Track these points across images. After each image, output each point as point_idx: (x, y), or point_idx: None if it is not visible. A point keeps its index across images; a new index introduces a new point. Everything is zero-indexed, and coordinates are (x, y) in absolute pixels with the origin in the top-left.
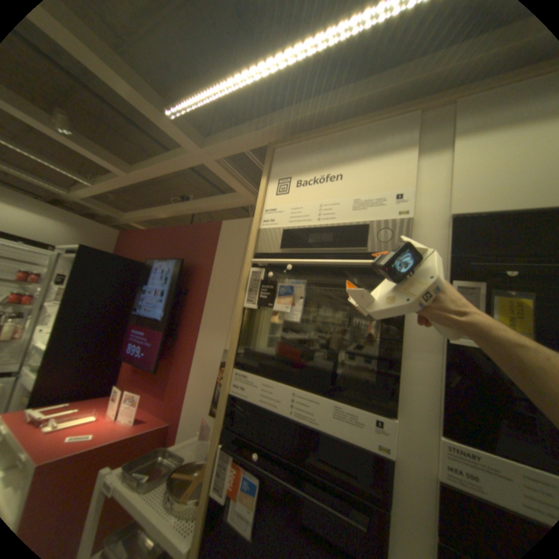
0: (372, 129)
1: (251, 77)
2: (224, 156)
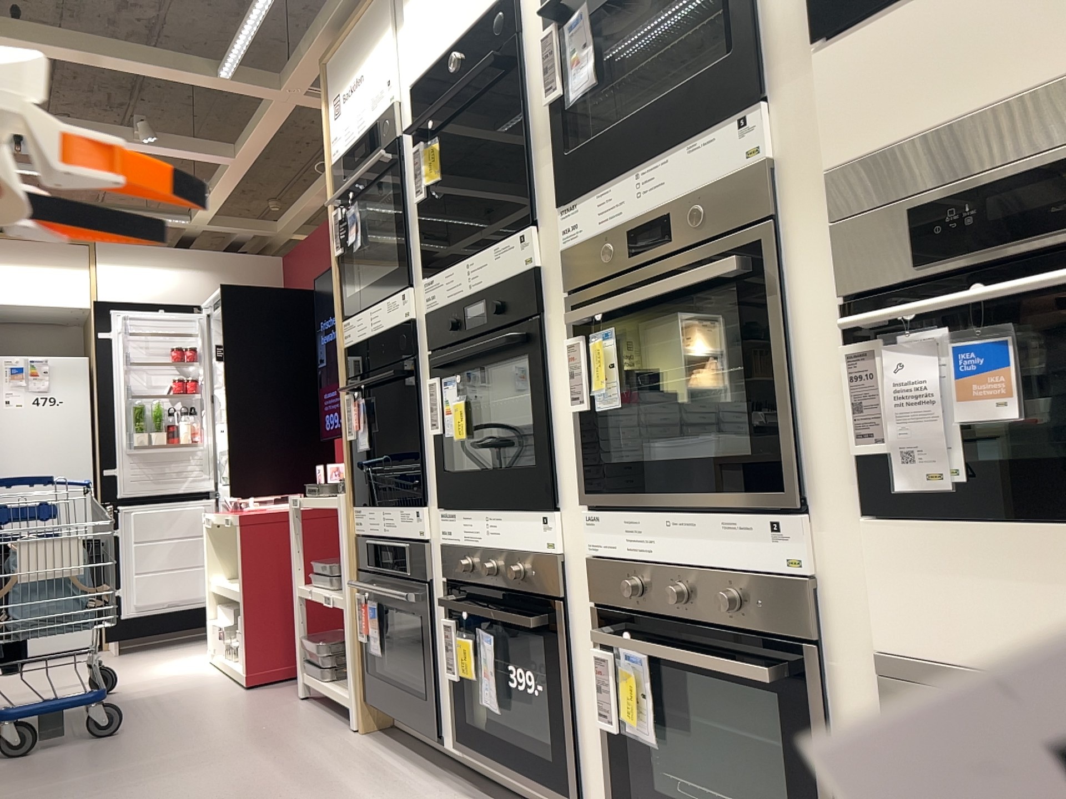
0: (369, 19)
1: (264, 15)
2: (307, 89)
